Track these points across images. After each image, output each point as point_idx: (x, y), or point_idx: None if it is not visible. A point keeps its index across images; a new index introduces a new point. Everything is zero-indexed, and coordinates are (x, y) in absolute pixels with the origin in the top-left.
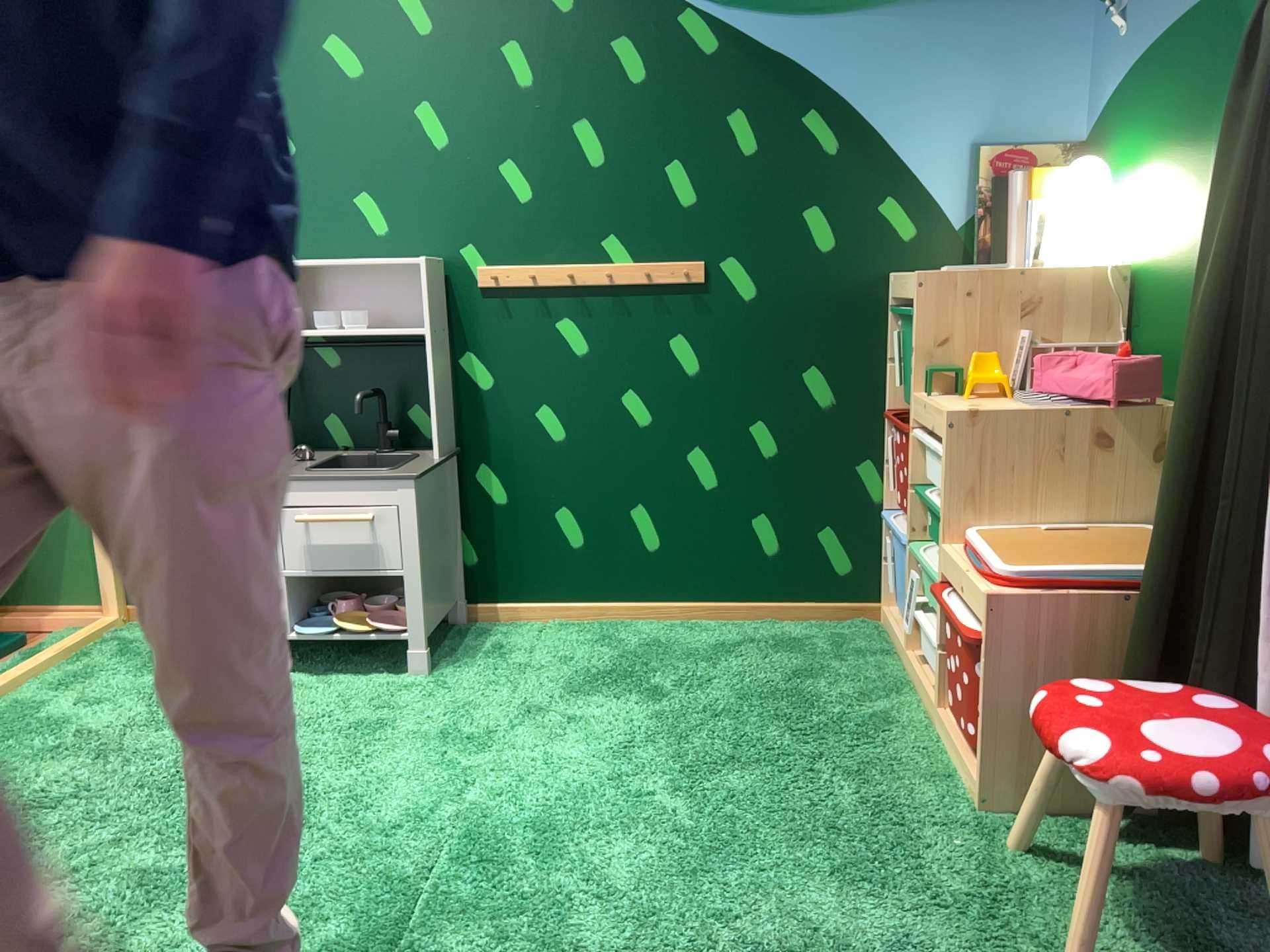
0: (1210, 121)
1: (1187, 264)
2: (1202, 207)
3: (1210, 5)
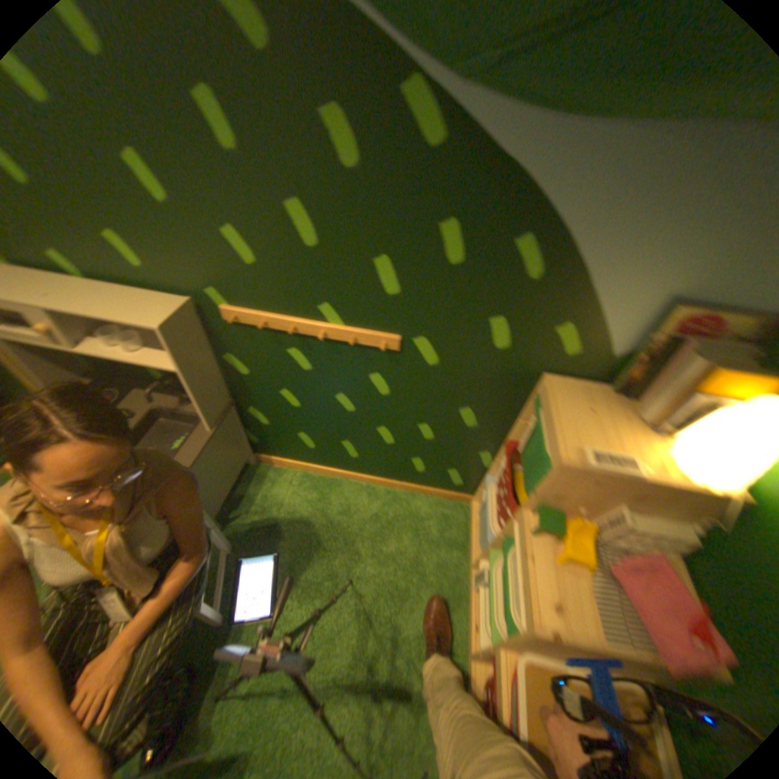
0: None
1: None
2: None
3: None
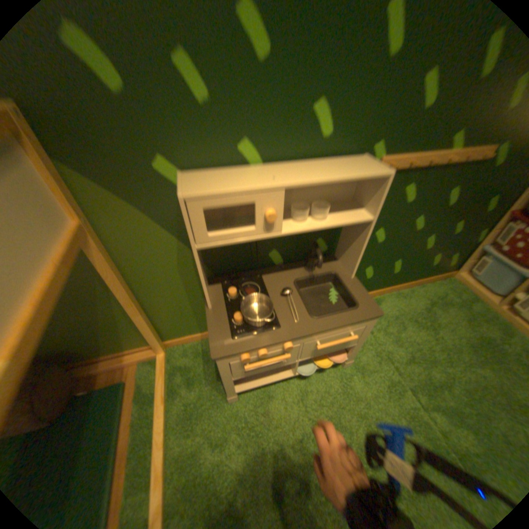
0: None
1: None
2: None
3: None
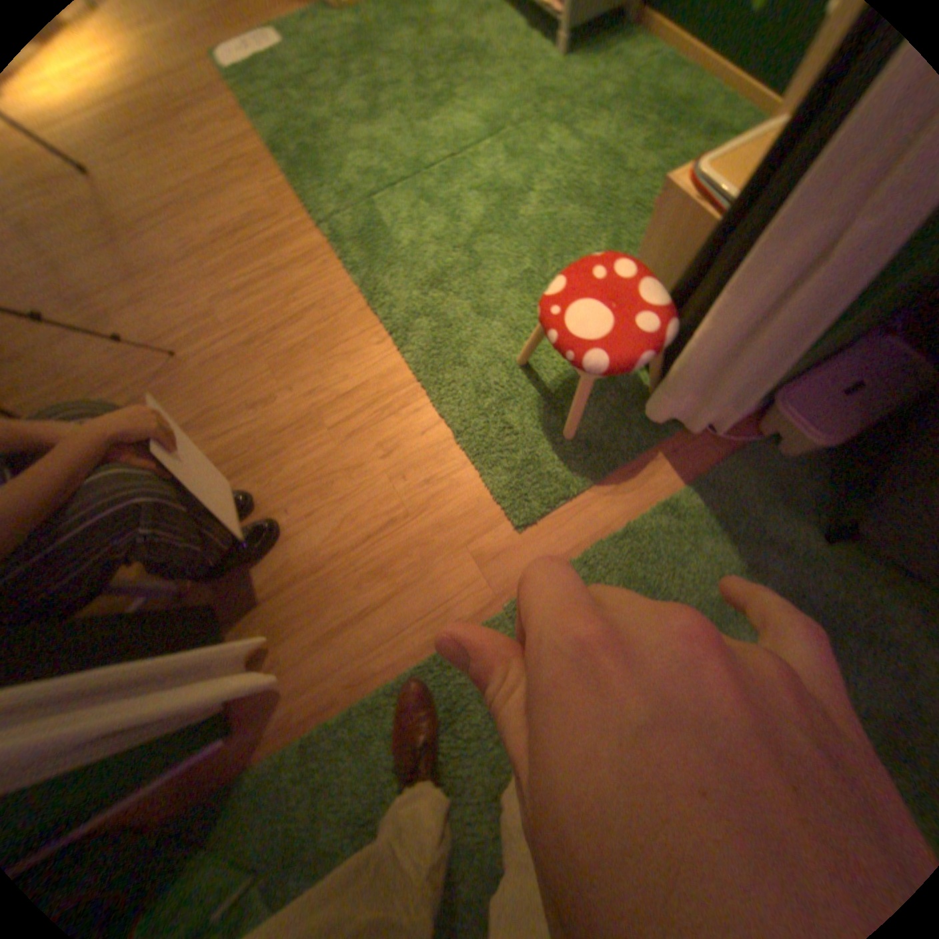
0: None
1: None
2: None
3: None
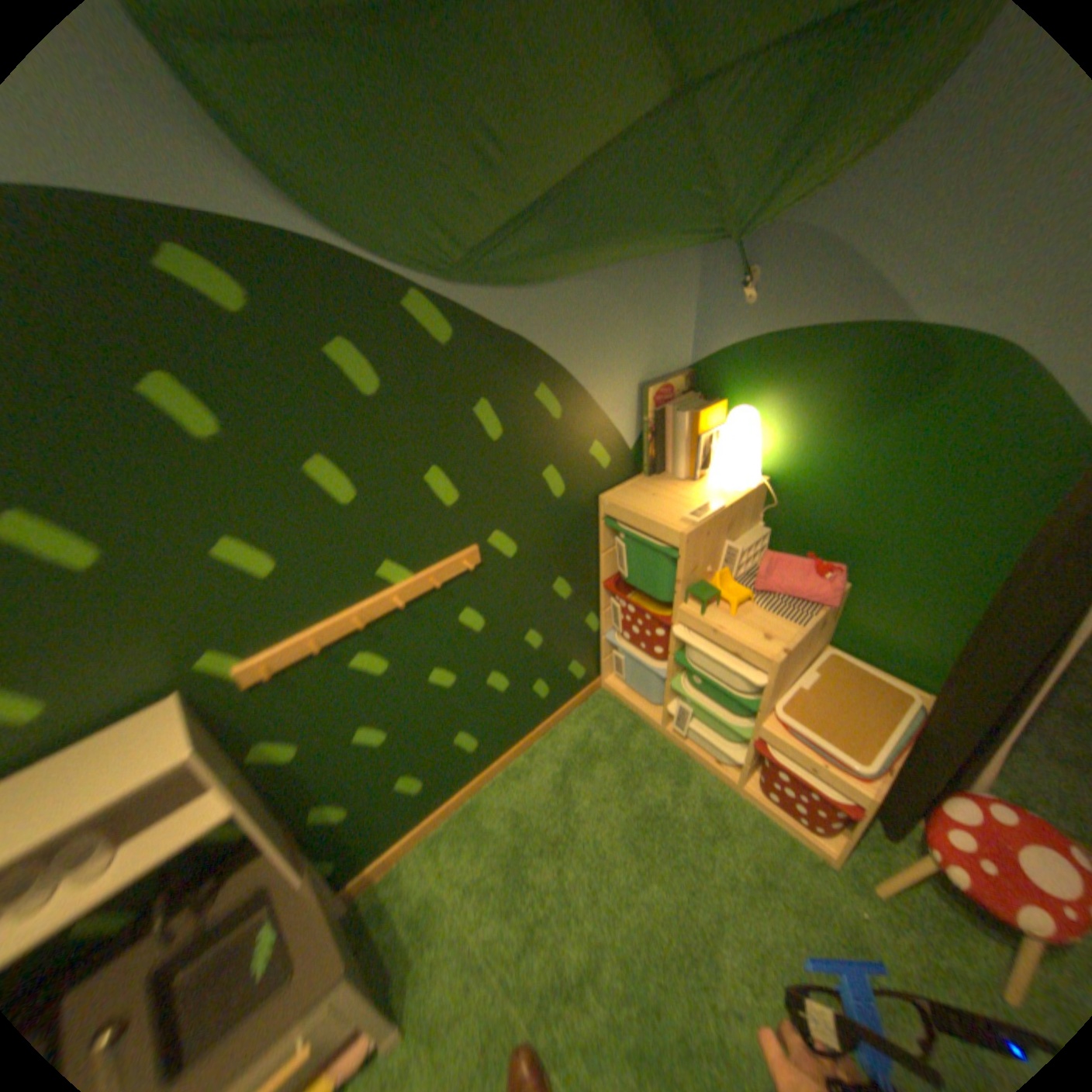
0: (887, 416)
1: (844, 498)
2: (868, 469)
3: (899, 328)
